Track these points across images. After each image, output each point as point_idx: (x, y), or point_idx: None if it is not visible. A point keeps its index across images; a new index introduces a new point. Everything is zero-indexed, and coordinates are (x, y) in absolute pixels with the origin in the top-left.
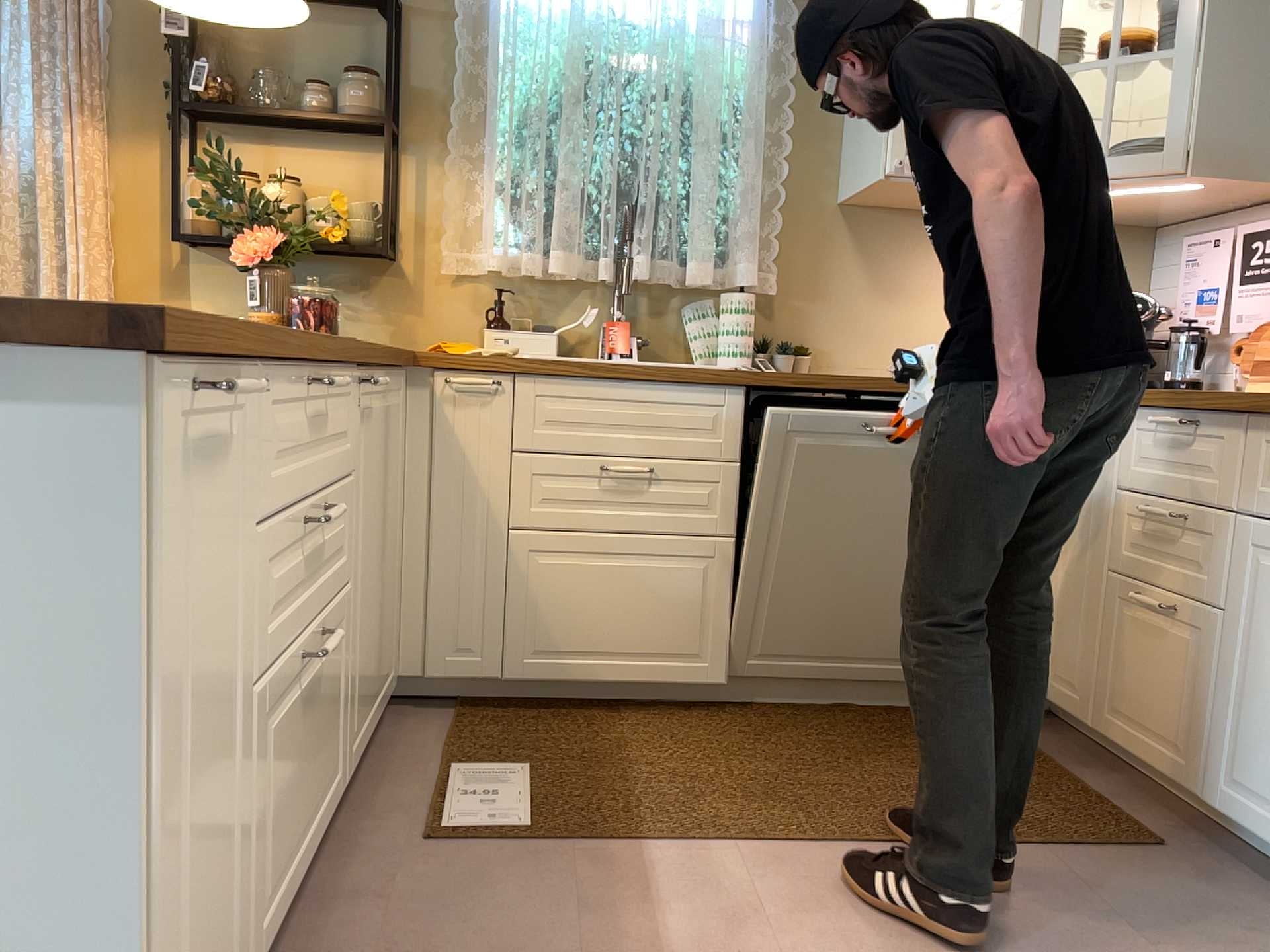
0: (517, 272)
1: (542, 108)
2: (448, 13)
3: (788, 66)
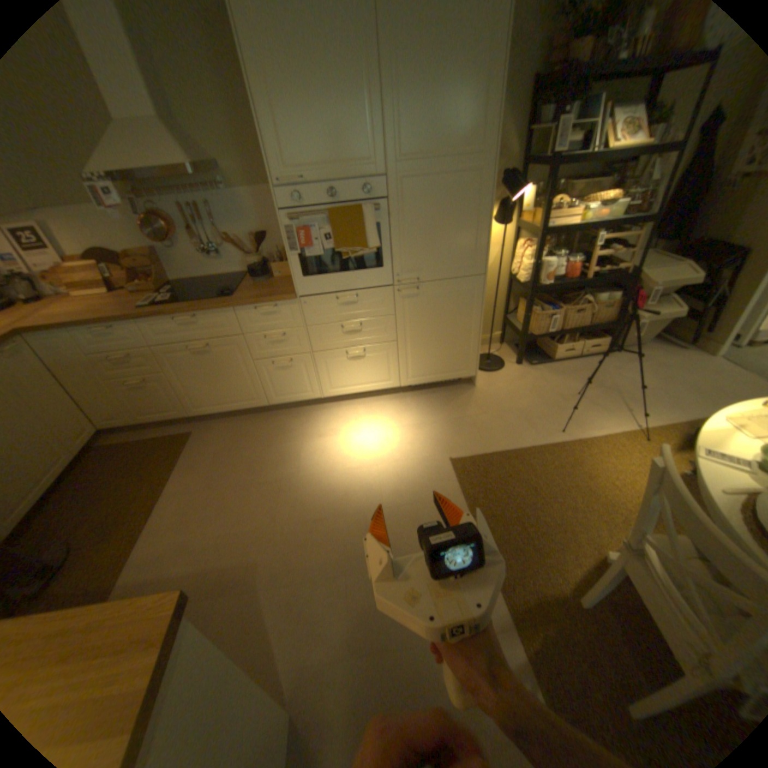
0: None
1: None
2: None
3: None
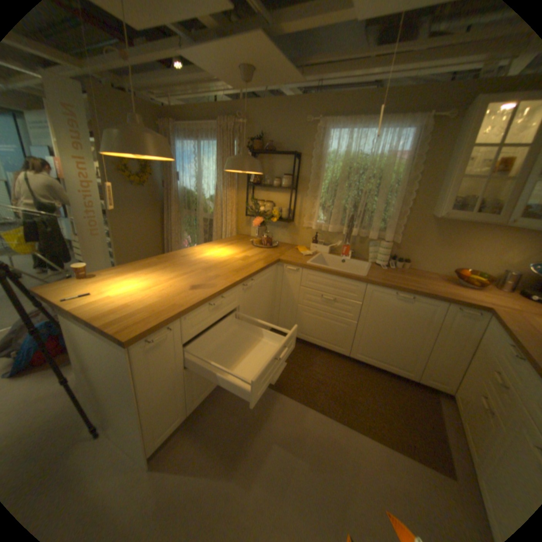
0: (321, 228)
1: (332, 183)
2: (312, 154)
3: (421, 167)
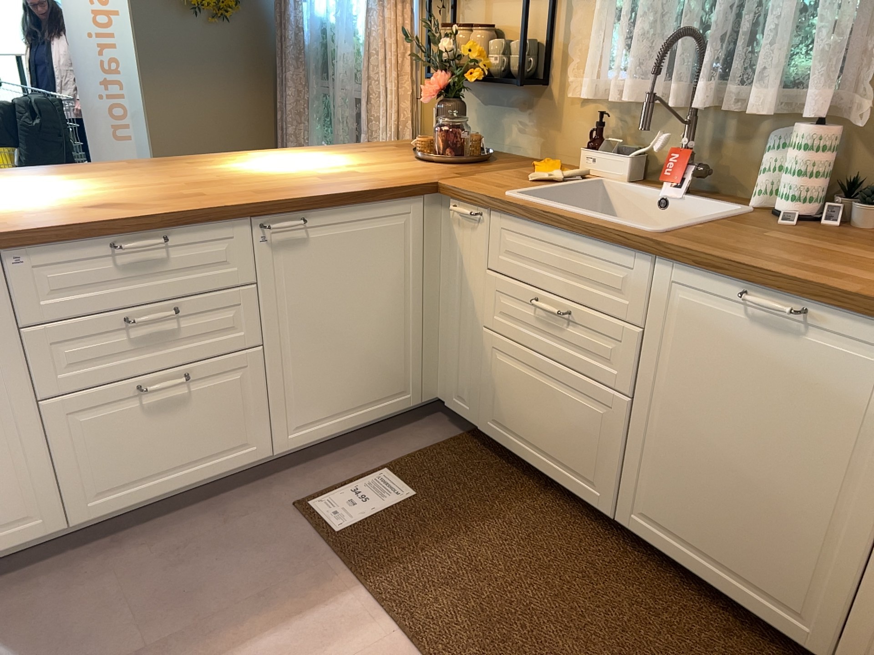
0: (614, 99)
1: None
2: None
3: None
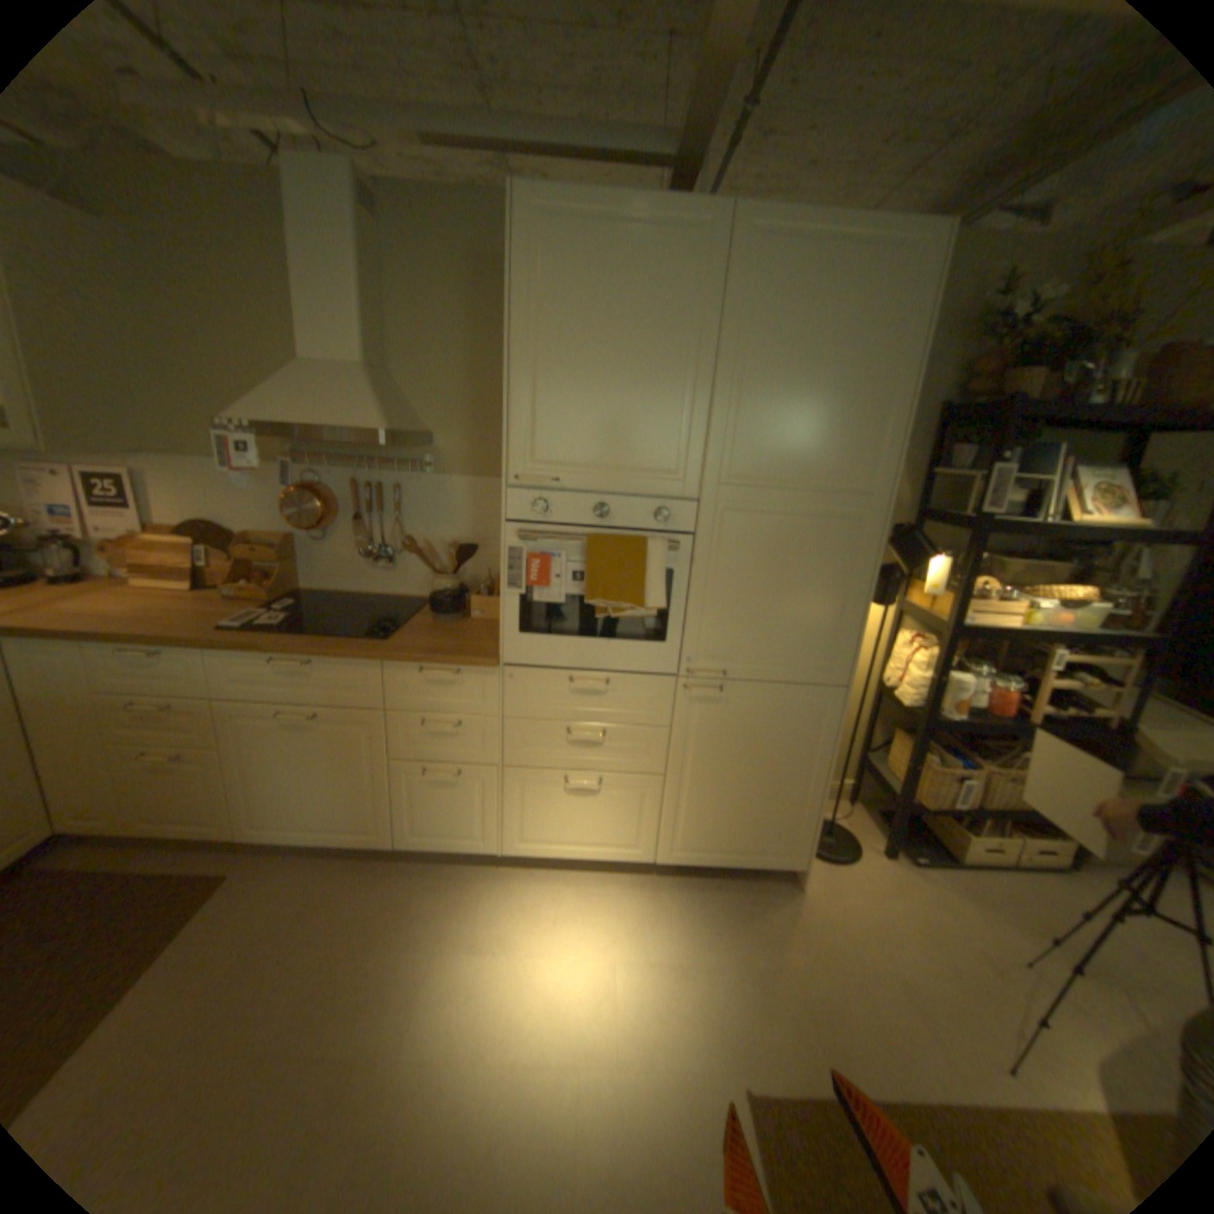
0: None
1: None
2: None
3: None
